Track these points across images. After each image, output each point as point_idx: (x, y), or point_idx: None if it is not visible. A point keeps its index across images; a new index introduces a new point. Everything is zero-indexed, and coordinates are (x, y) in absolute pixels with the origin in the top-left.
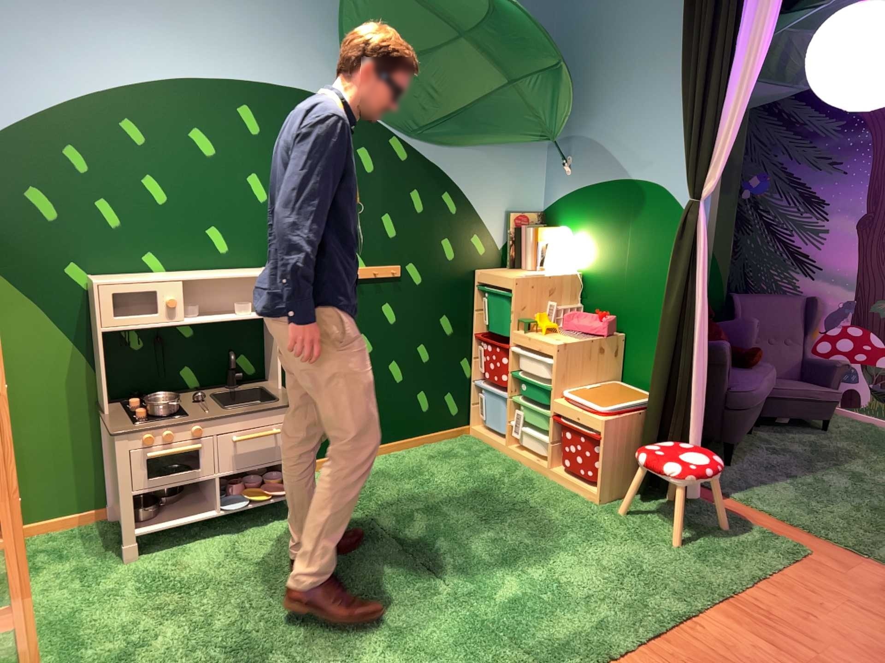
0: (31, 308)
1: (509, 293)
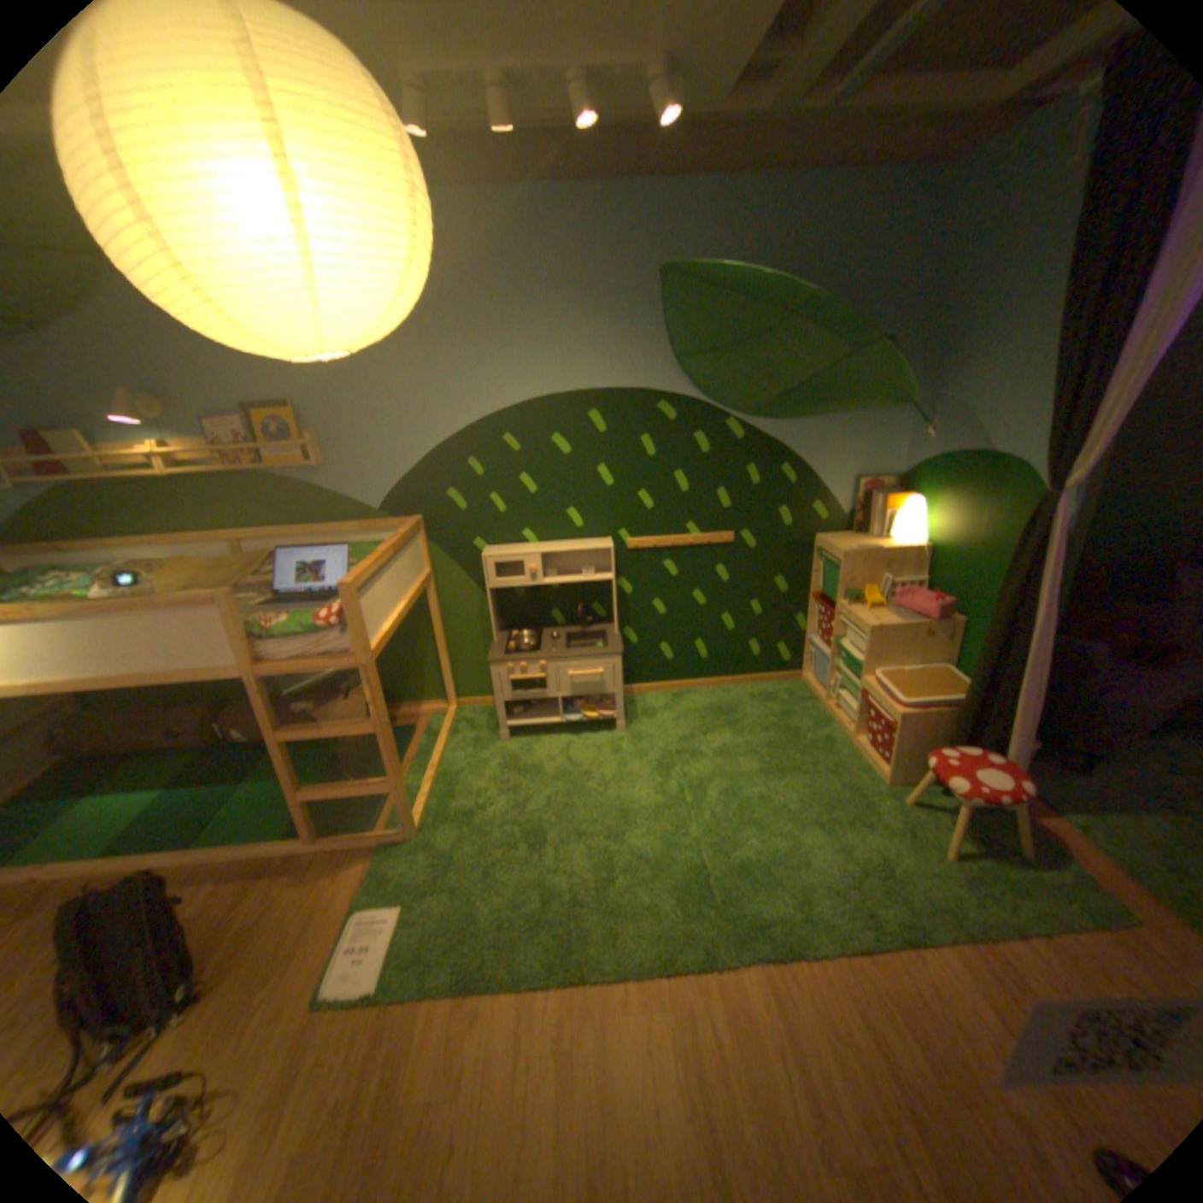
0: (454, 568)
1: (840, 564)
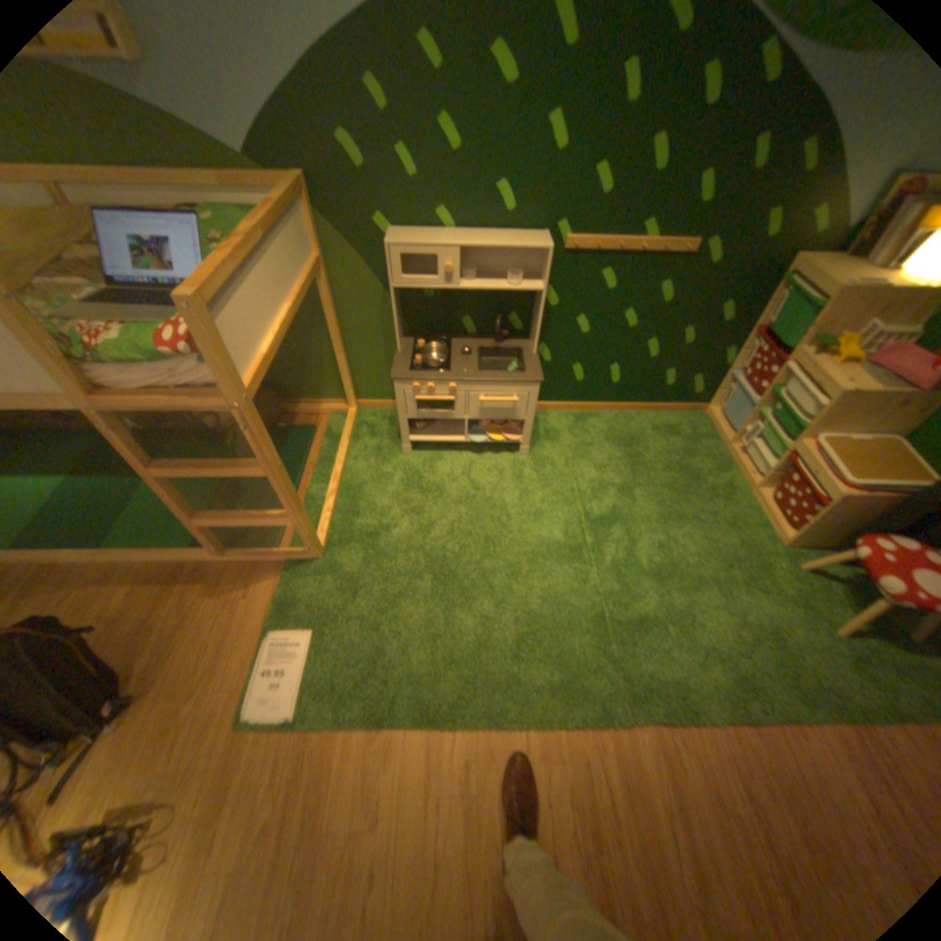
0: (349, 254)
1: (823, 300)
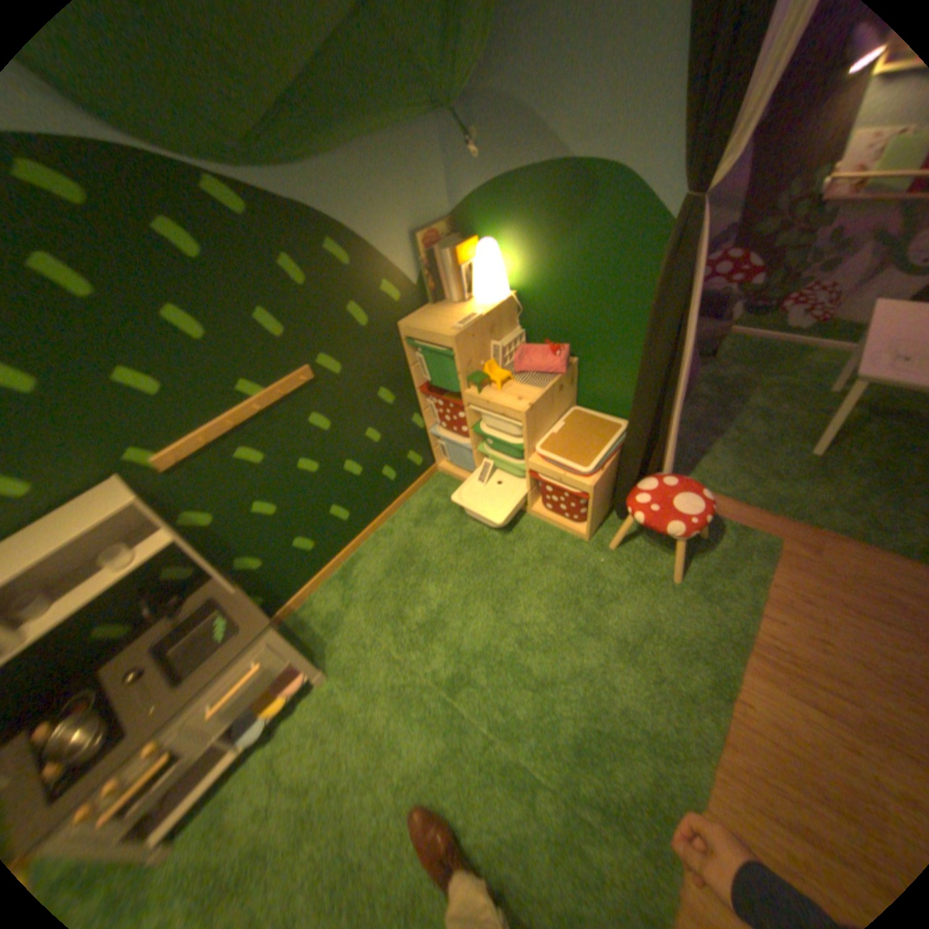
0: None
1: (447, 349)
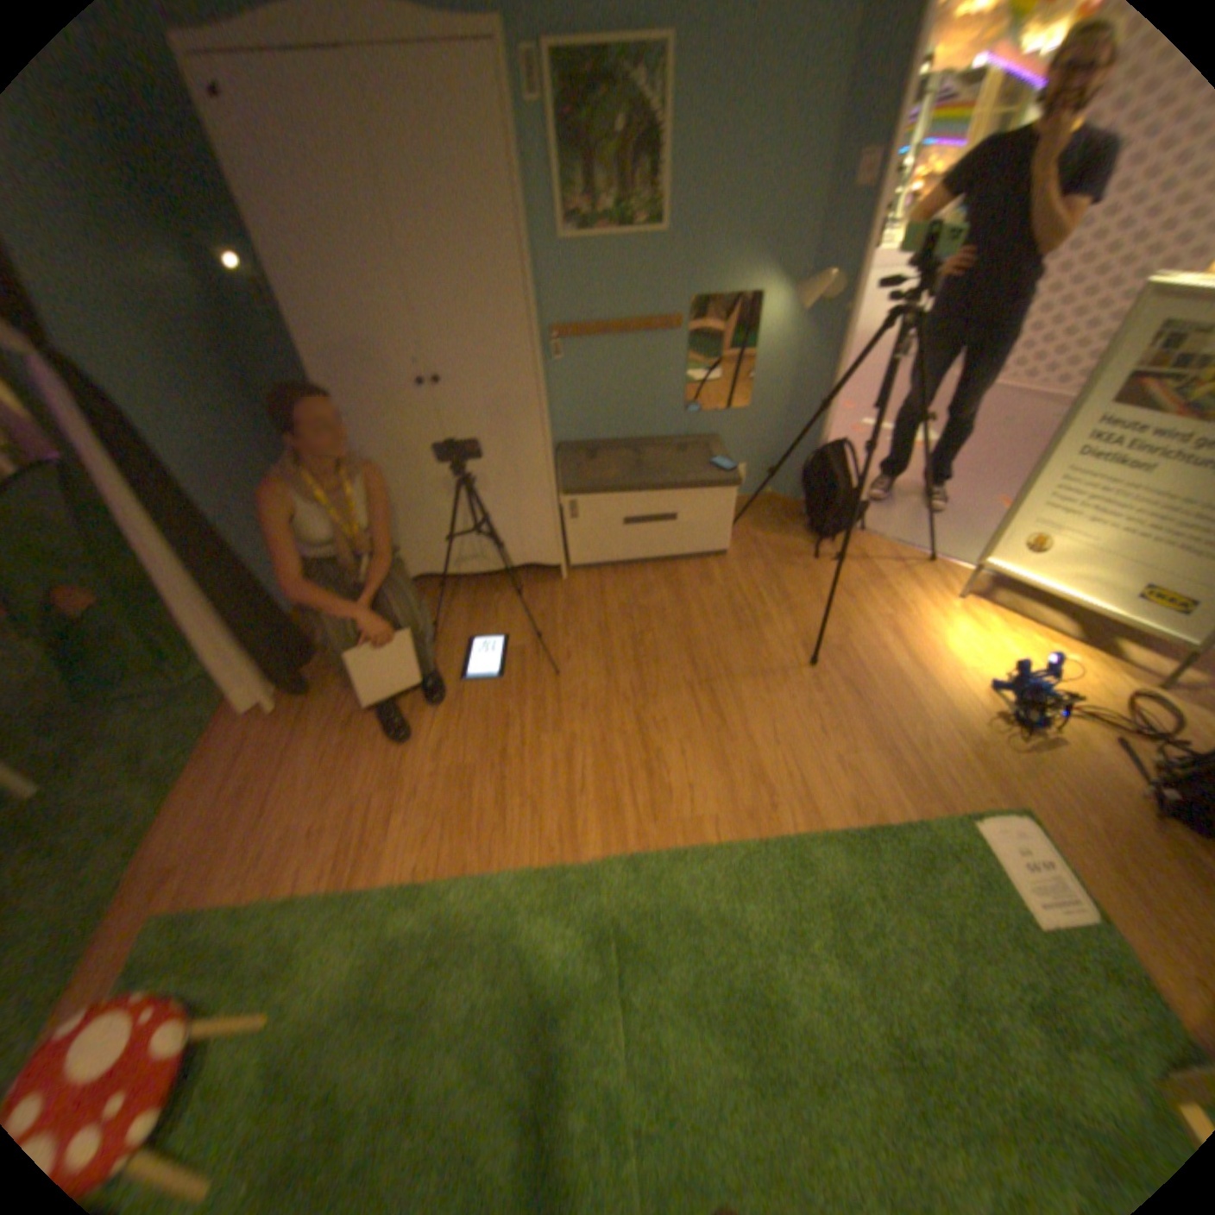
0: None
1: None
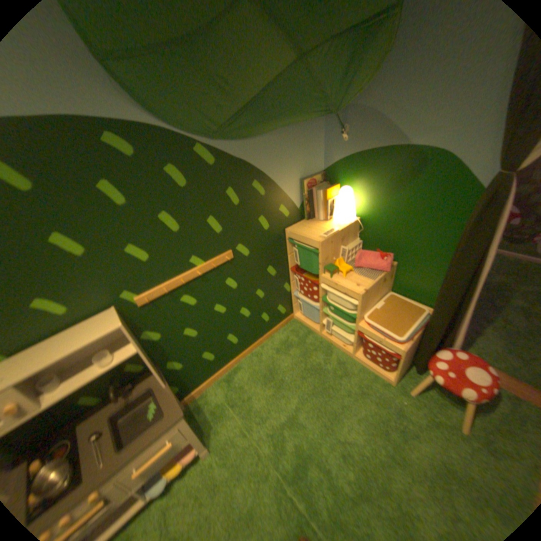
0: None
1: (313, 248)
